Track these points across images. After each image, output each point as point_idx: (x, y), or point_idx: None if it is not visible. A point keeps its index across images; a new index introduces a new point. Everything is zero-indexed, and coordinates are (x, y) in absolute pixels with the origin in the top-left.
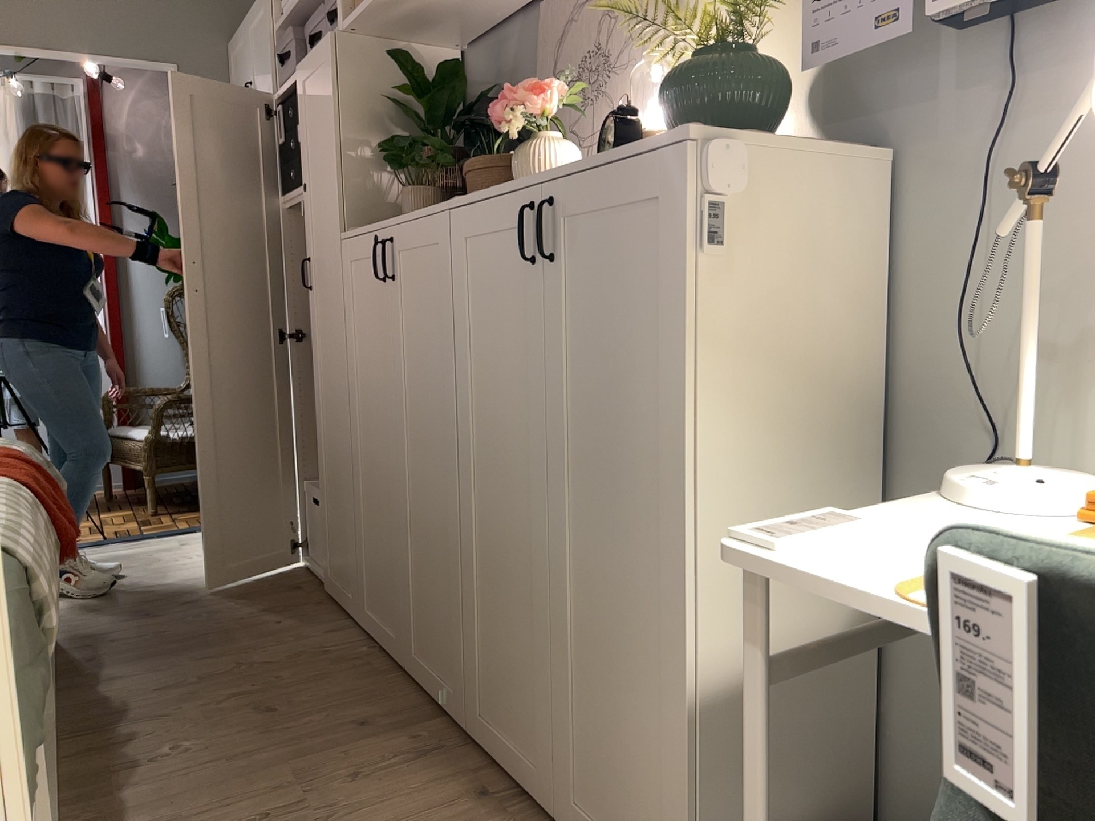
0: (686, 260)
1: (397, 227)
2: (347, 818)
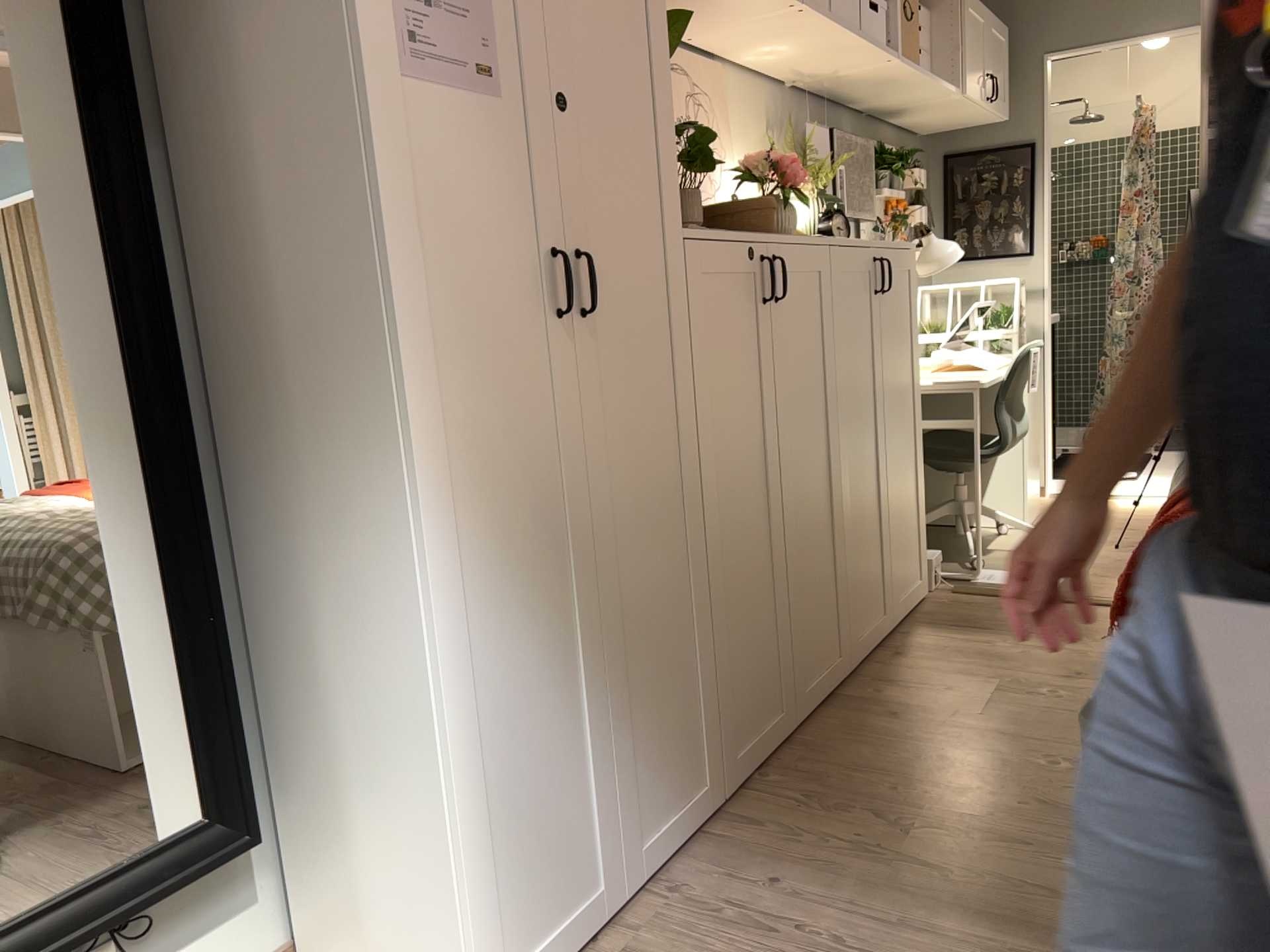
0: (917, 295)
1: (783, 245)
2: (979, 677)
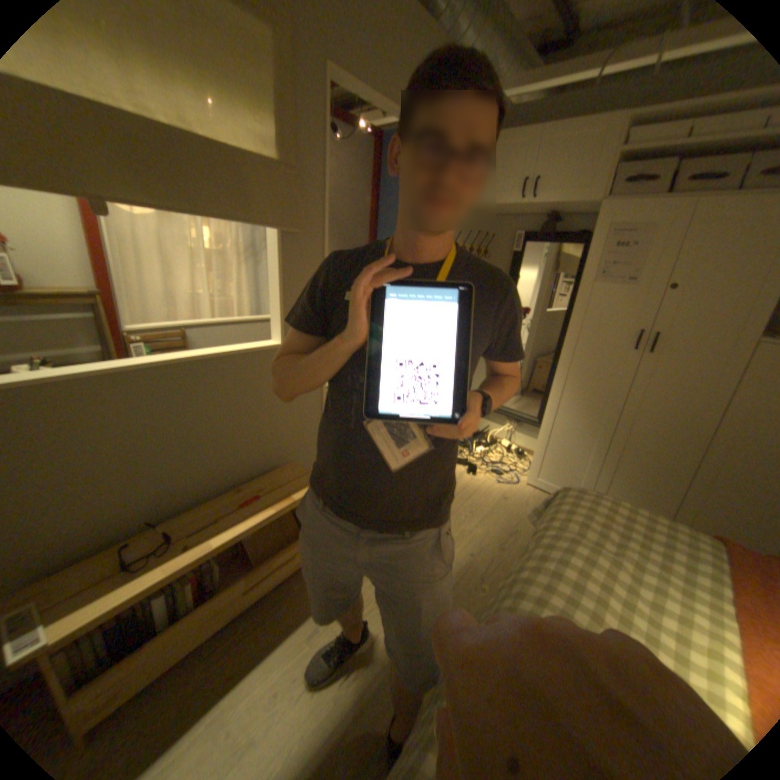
0: None
1: None
2: None
